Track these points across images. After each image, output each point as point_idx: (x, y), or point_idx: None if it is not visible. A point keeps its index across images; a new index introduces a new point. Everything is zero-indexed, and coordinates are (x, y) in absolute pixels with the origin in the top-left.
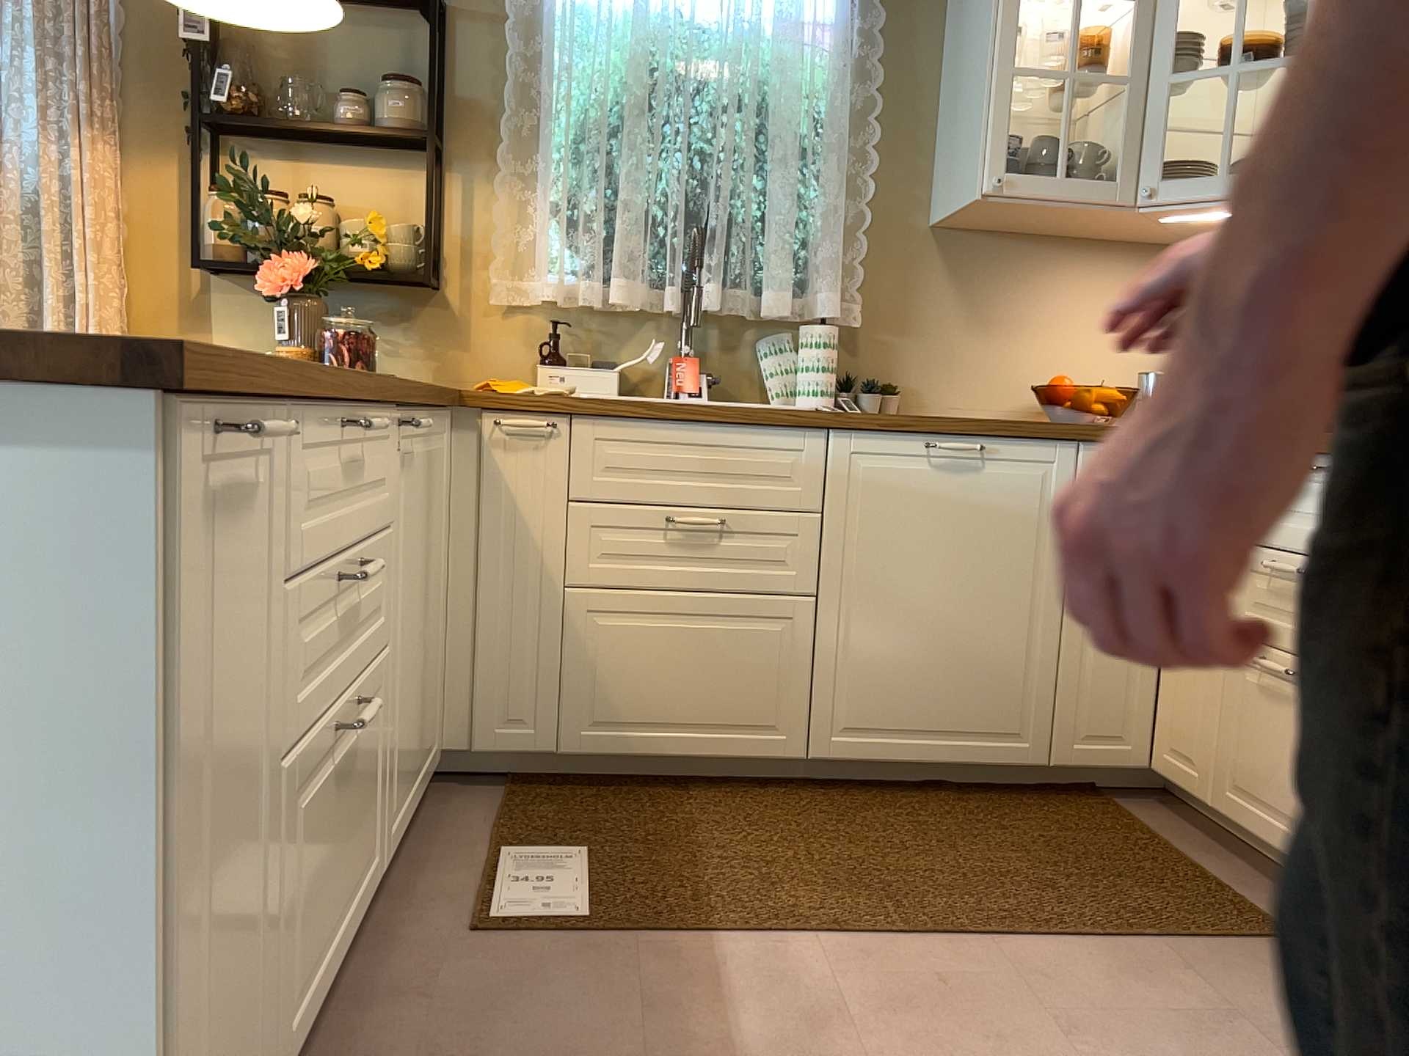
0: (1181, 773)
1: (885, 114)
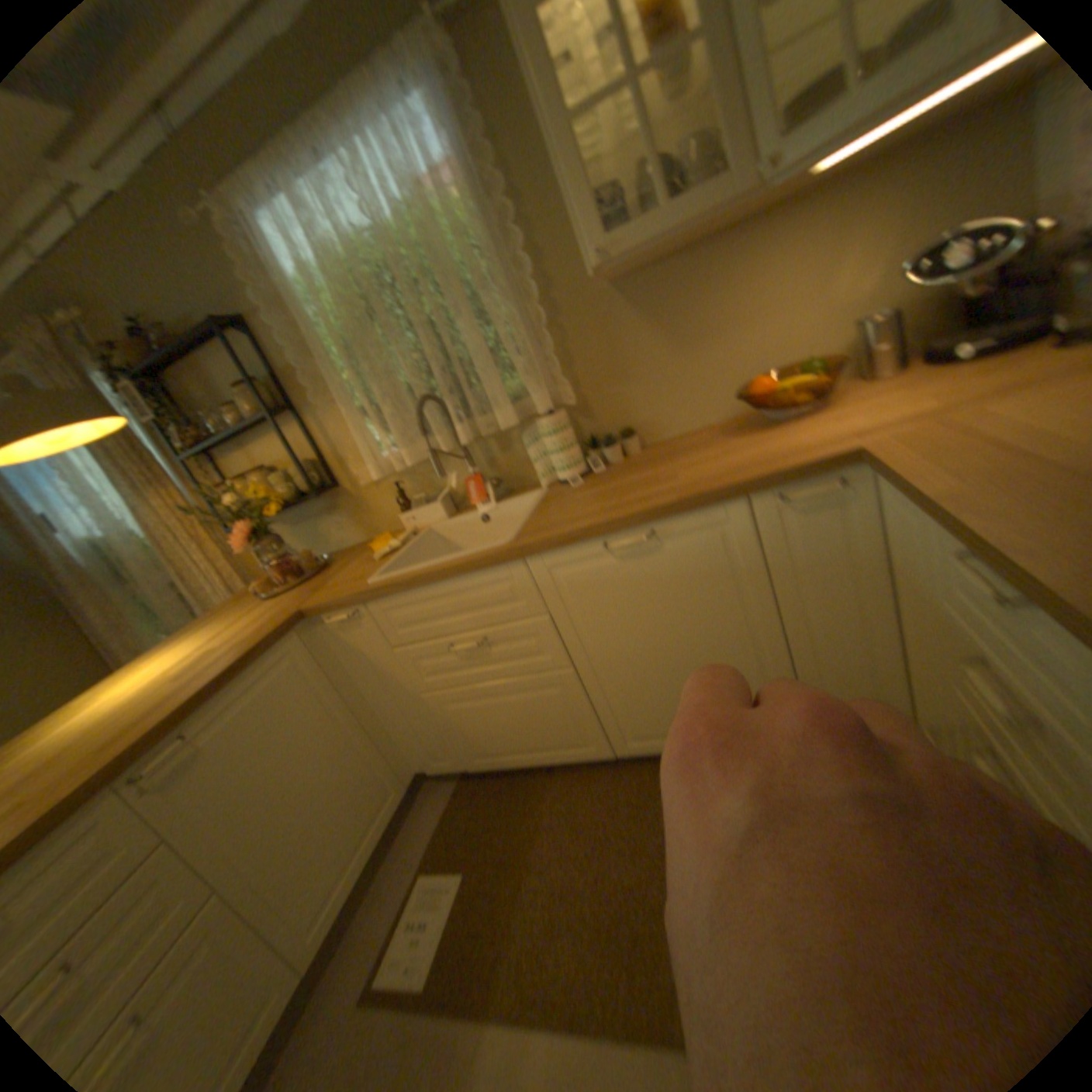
0: None
1: (529, 207)
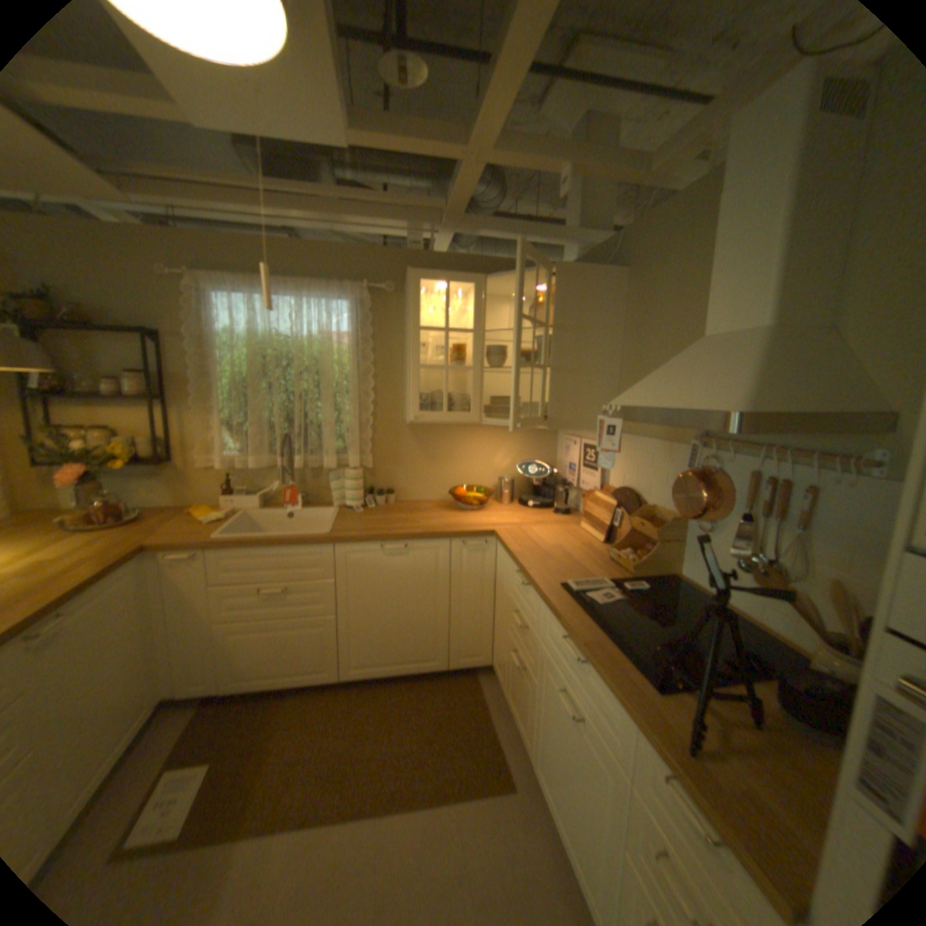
0: (498, 677)
1: (378, 373)
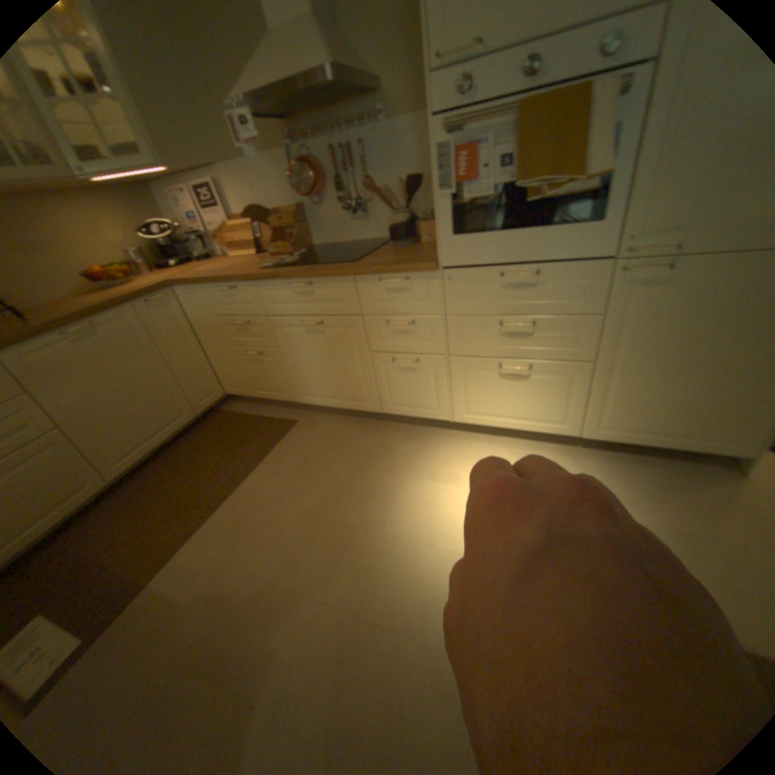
0: (235, 392)
1: None
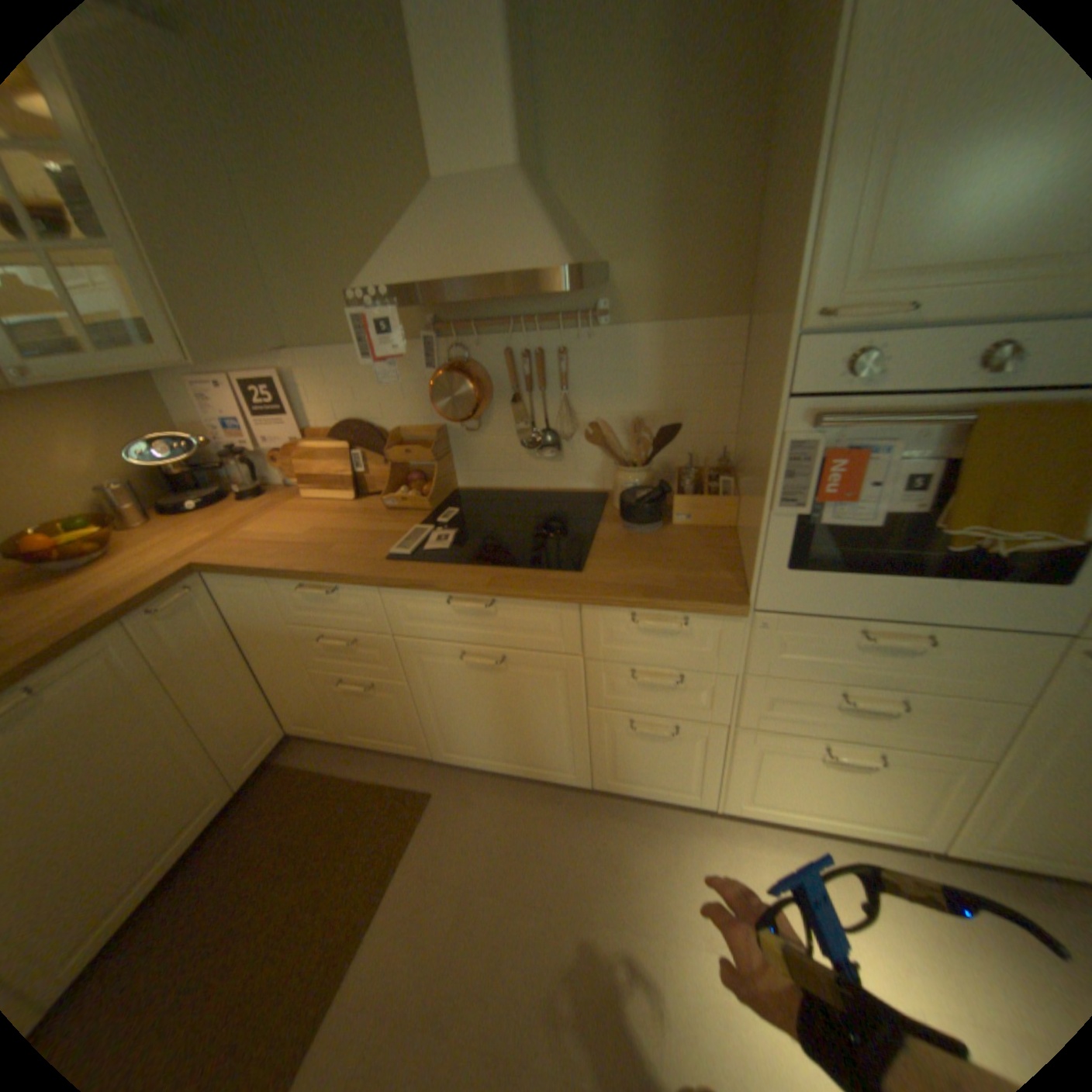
0: (308, 733)
1: None
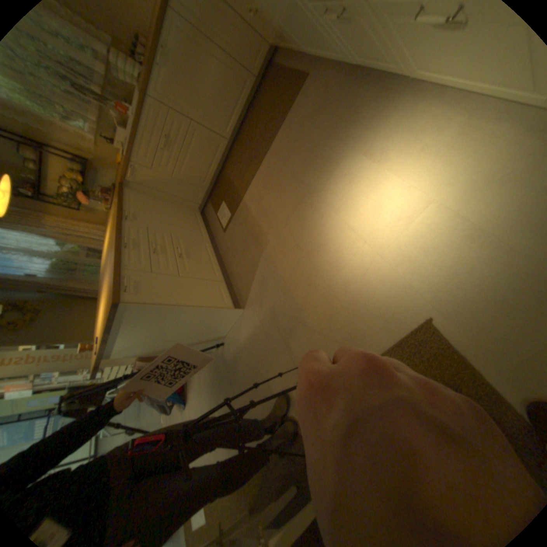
0: (274, 42)
1: None
